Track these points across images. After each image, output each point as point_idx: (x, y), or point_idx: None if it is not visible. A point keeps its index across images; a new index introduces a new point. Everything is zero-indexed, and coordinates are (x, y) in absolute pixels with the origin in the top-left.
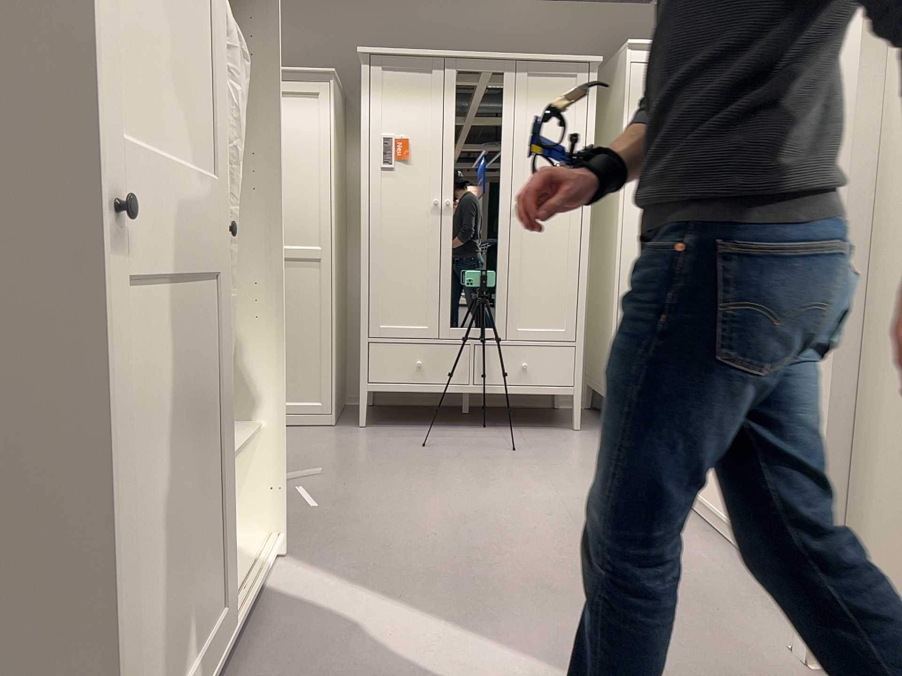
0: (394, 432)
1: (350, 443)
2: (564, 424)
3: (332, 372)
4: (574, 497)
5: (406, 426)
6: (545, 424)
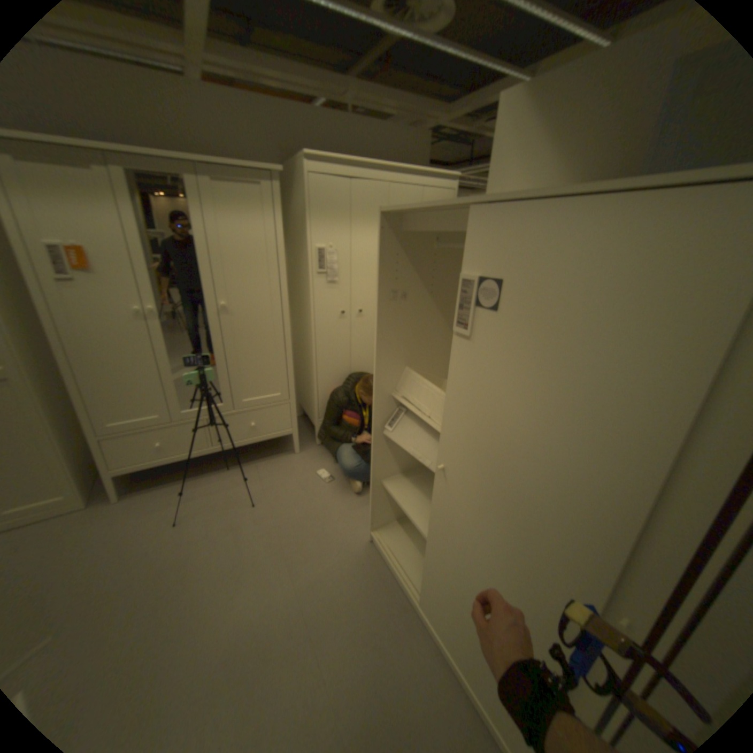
0: (146, 502)
1: (98, 541)
2: (286, 446)
3: (66, 471)
4: (304, 581)
5: (158, 486)
6: (272, 450)
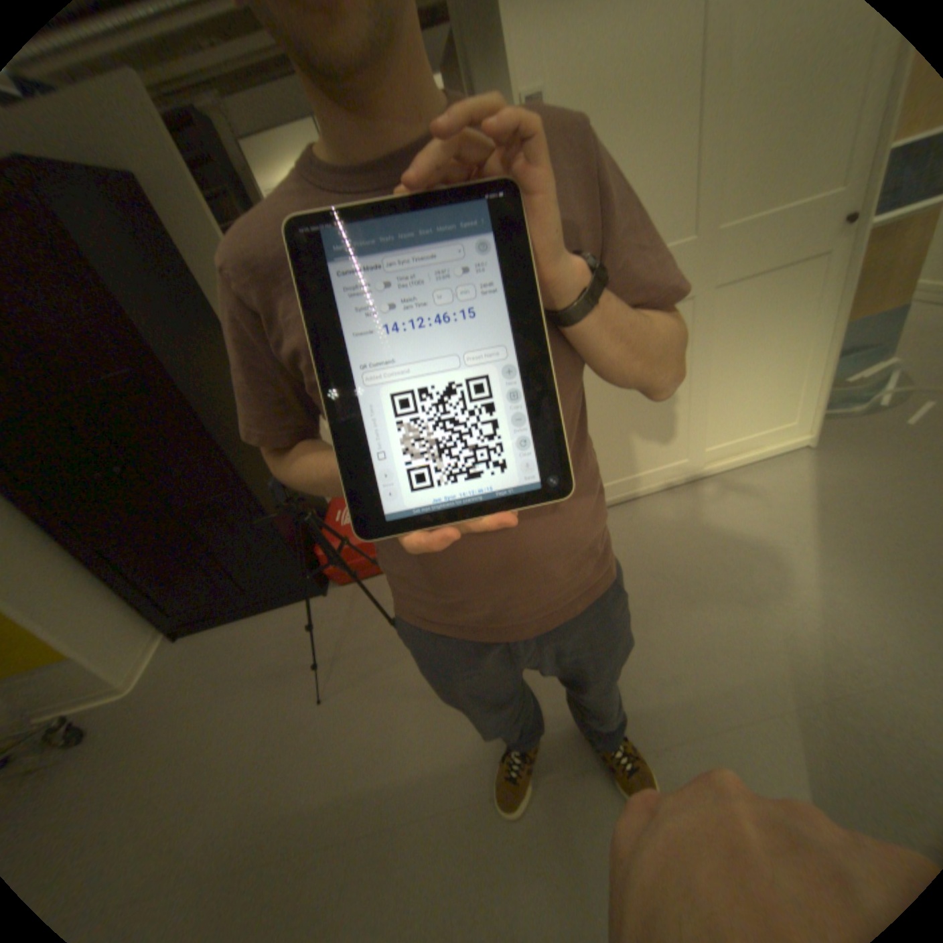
0: None
1: None
2: None
3: None
4: None
5: None
6: None
